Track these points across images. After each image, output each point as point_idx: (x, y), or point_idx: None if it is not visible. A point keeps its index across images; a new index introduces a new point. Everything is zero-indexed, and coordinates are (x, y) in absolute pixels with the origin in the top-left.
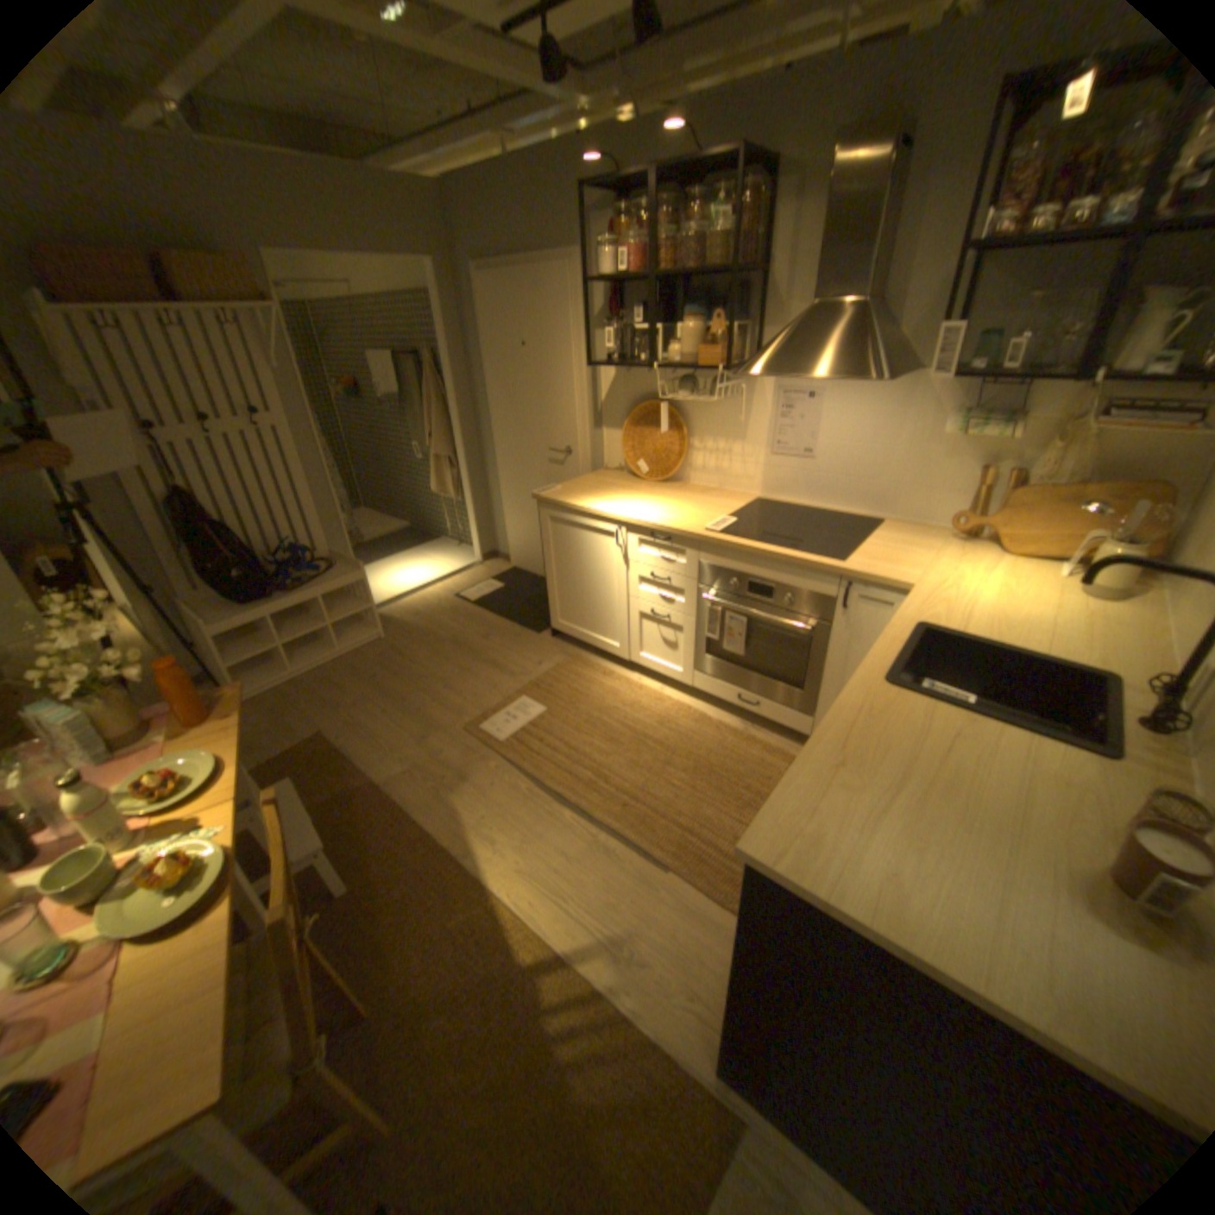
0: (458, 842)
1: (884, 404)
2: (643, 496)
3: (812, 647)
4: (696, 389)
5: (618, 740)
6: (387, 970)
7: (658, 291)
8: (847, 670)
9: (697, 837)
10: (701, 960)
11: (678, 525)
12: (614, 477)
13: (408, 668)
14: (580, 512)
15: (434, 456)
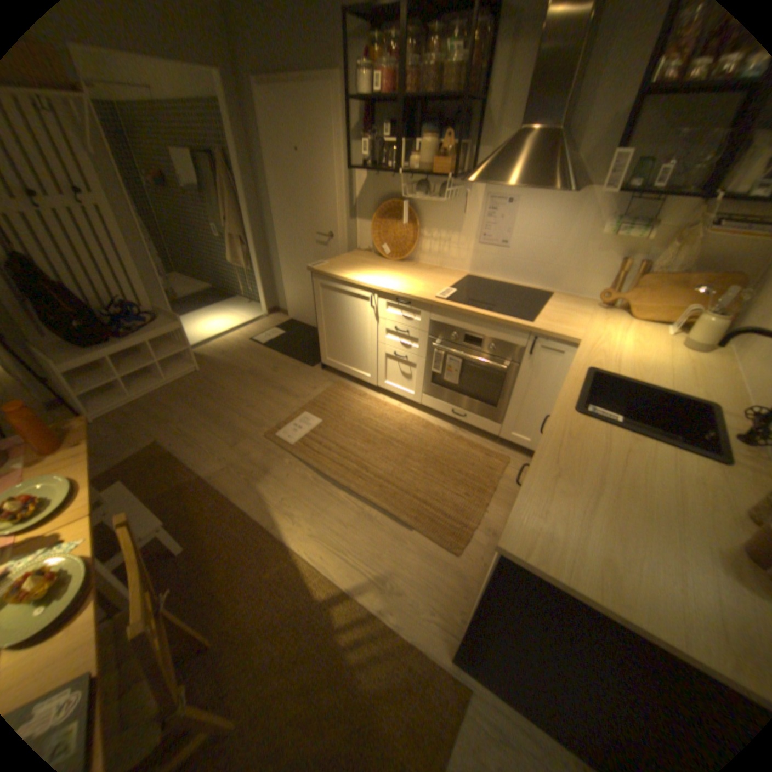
0: (266, 517)
1: (561, 210)
2: (388, 270)
3: (505, 379)
4: (428, 192)
5: (372, 441)
6: (222, 611)
7: (401, 111)
8: (527, 394)
9: (429, 505)
10: (436, 586)
11: (415, 292)
12: (365, 255)
13: (219, 392)
14: (343, 281)
15: (227, 234)
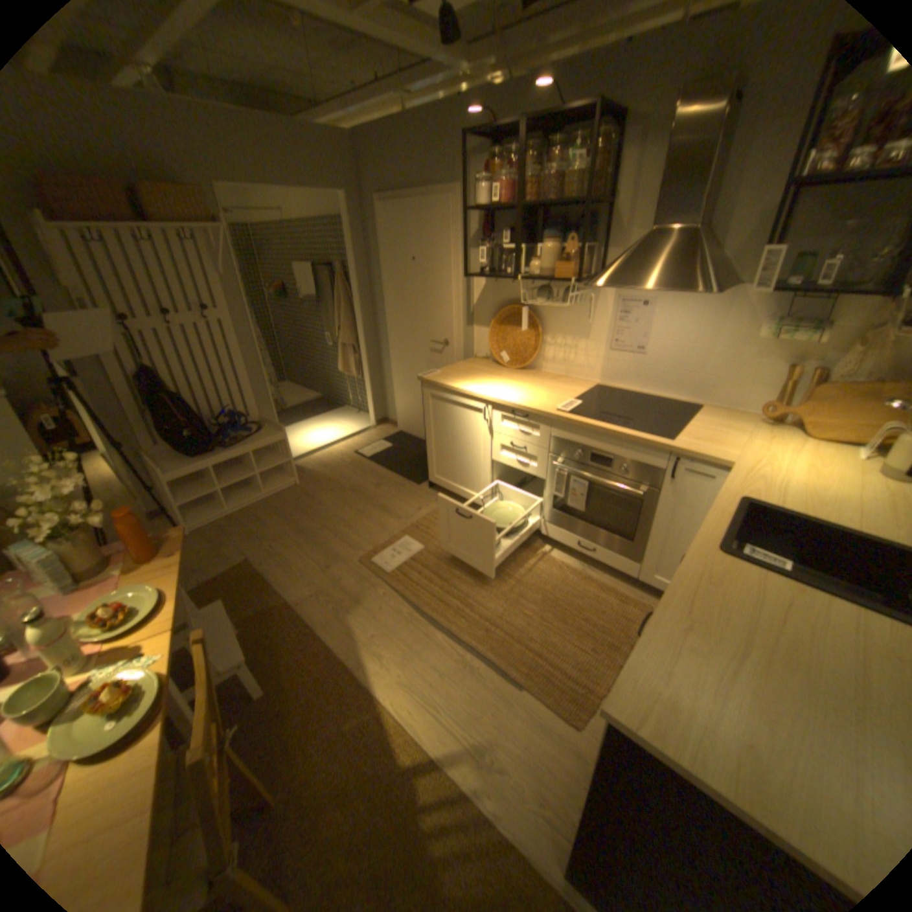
0: (352, 656)
1: (707, 311)
2: (505, 380)
3: (642, 508)
4: (551, 297)
5: (481, 575)
6: (292, 765)
7: (522, 218)
8: (672, 528)
9: (545, 660)
10: (549, 769)
11: (534, 405)
12: (481, 364)
13: (317, 509)
14: (455, 392)
15: (341, 343)
